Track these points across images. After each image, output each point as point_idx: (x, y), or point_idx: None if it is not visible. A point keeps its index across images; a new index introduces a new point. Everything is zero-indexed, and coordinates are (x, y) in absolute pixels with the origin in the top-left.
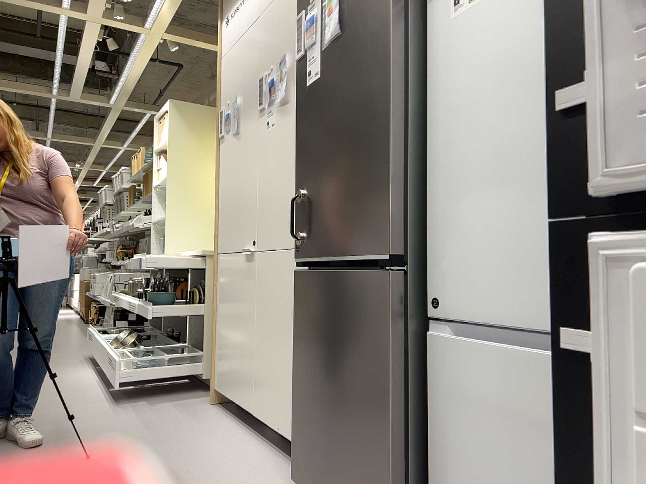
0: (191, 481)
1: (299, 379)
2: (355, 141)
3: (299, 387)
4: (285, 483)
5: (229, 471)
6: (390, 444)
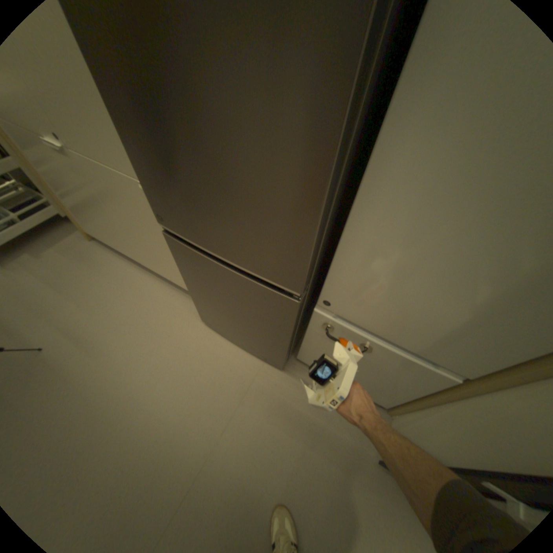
0: (137, 338)
1: (195, 292)
2: (247, 161)
3: (197, 295)
4: (195, 314)
5: (154, 317)
6: (284, 347)
